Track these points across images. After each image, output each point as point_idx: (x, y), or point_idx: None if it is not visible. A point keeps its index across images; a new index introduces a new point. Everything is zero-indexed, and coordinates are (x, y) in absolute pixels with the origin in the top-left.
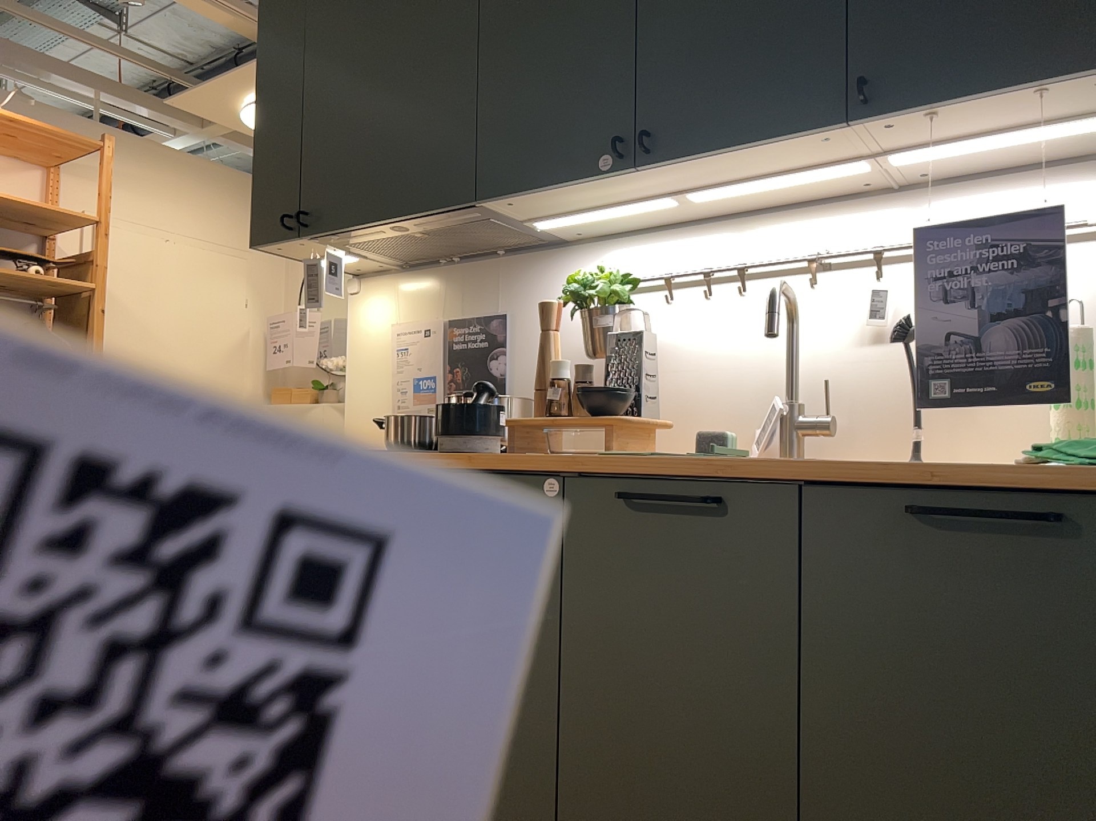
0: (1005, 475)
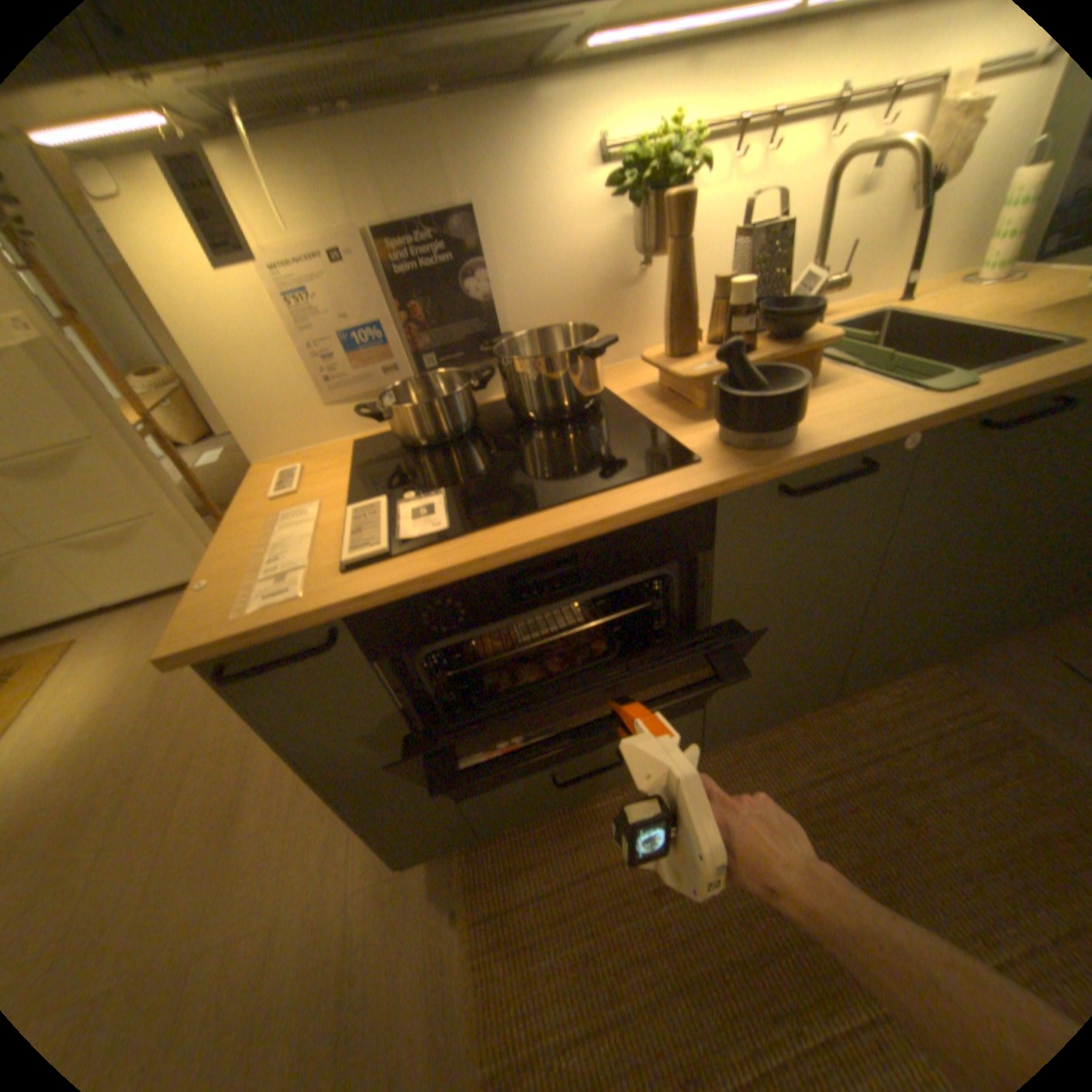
0: None
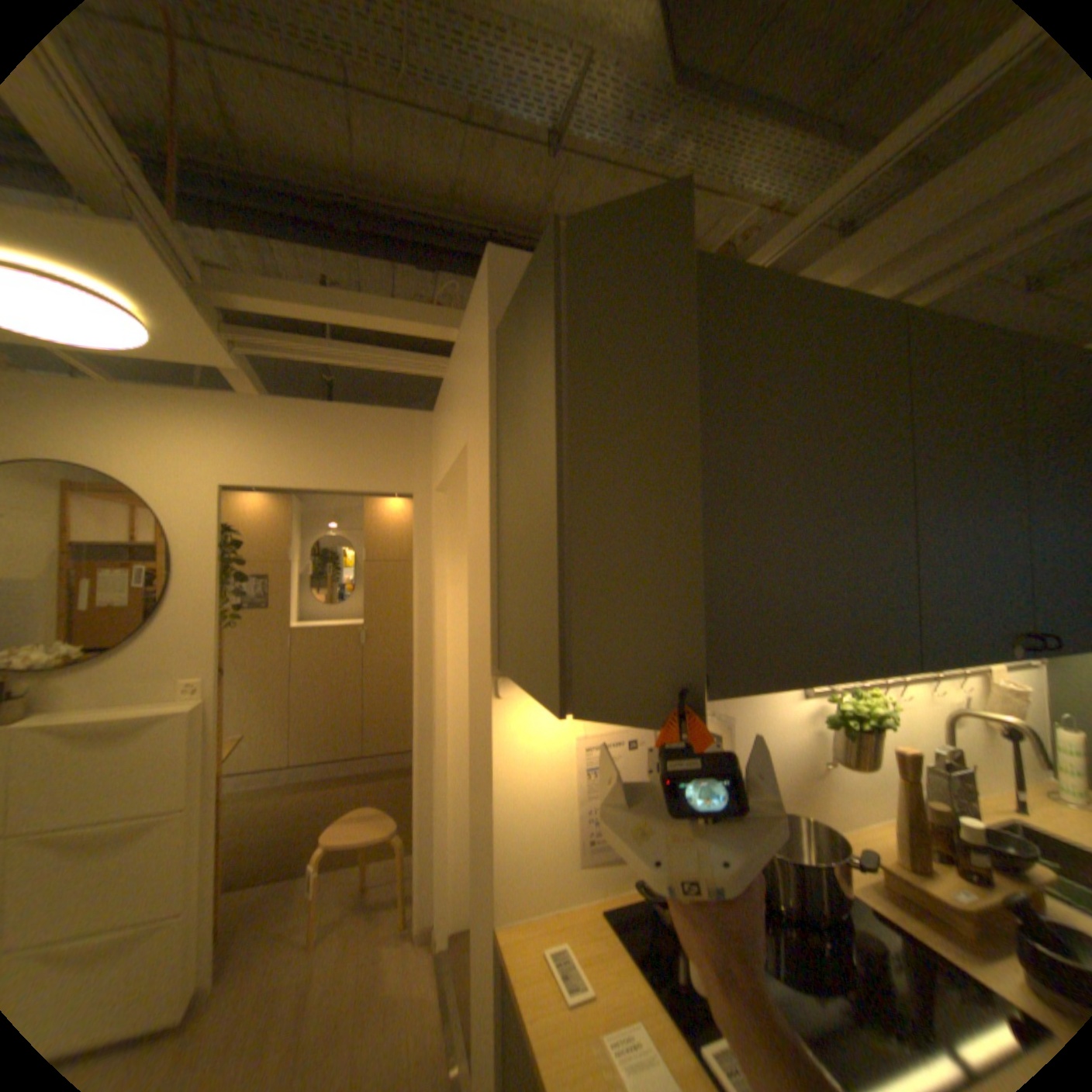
0: None
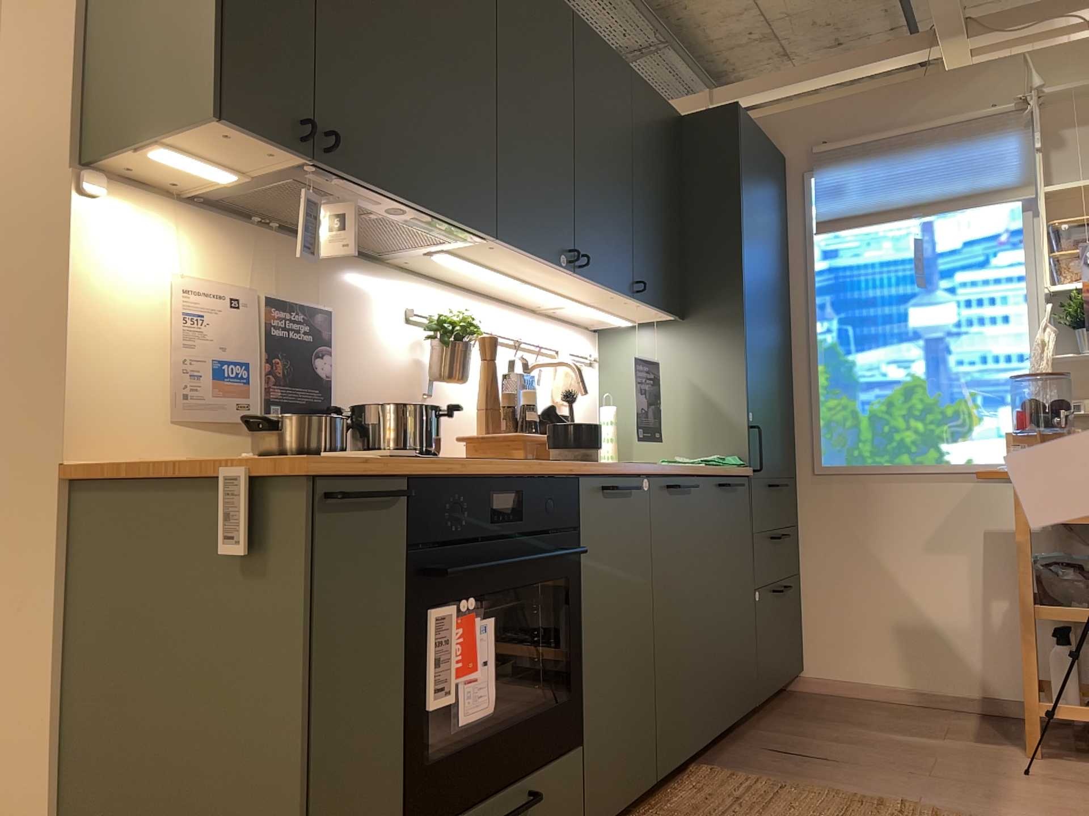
0: (726, 470)
